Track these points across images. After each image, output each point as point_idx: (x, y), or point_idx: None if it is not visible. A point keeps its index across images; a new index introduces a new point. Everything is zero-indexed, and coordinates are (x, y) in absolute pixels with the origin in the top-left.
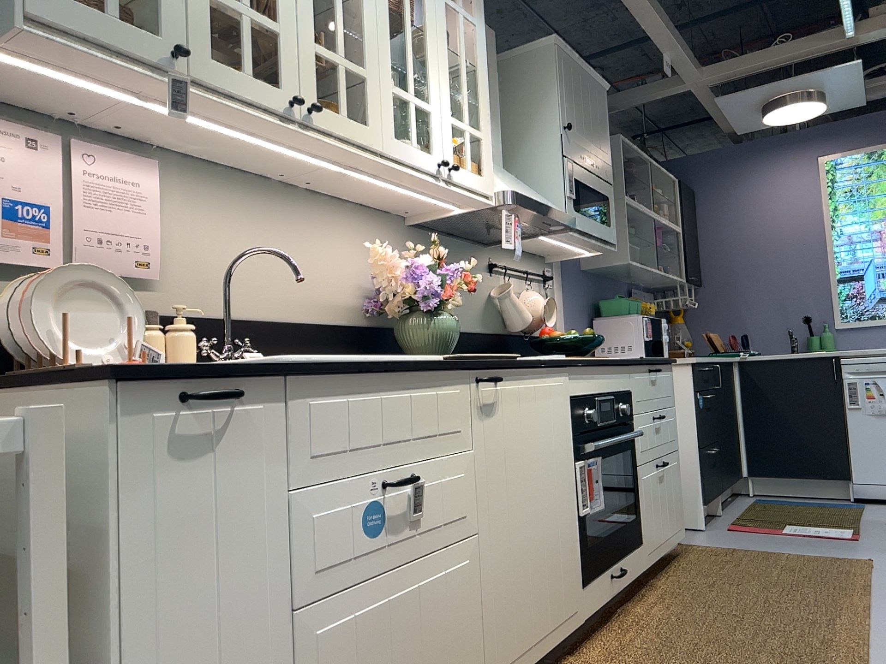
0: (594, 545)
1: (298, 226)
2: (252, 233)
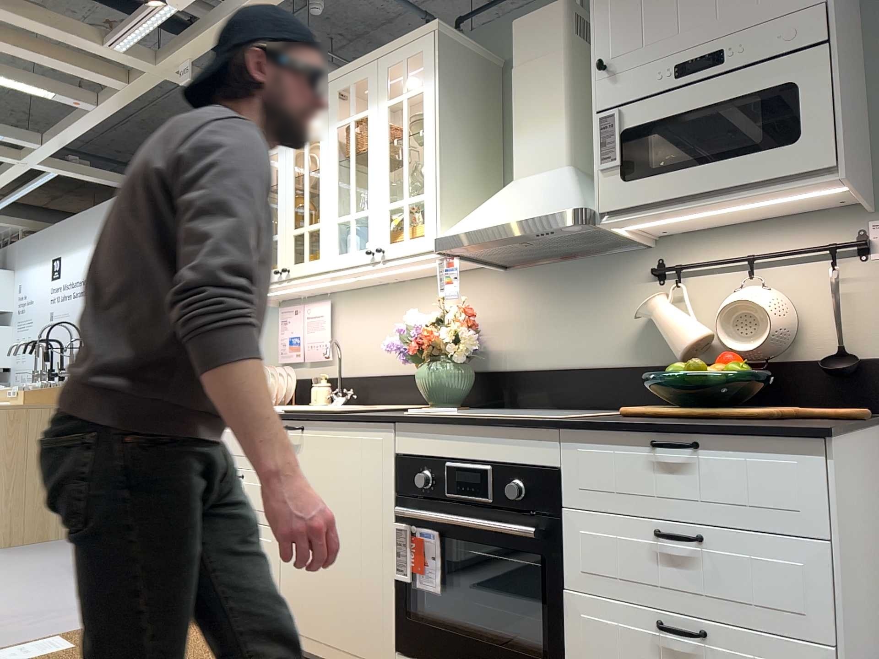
0: (420, 625)
1: (403, 307)
2: (376, 321)
